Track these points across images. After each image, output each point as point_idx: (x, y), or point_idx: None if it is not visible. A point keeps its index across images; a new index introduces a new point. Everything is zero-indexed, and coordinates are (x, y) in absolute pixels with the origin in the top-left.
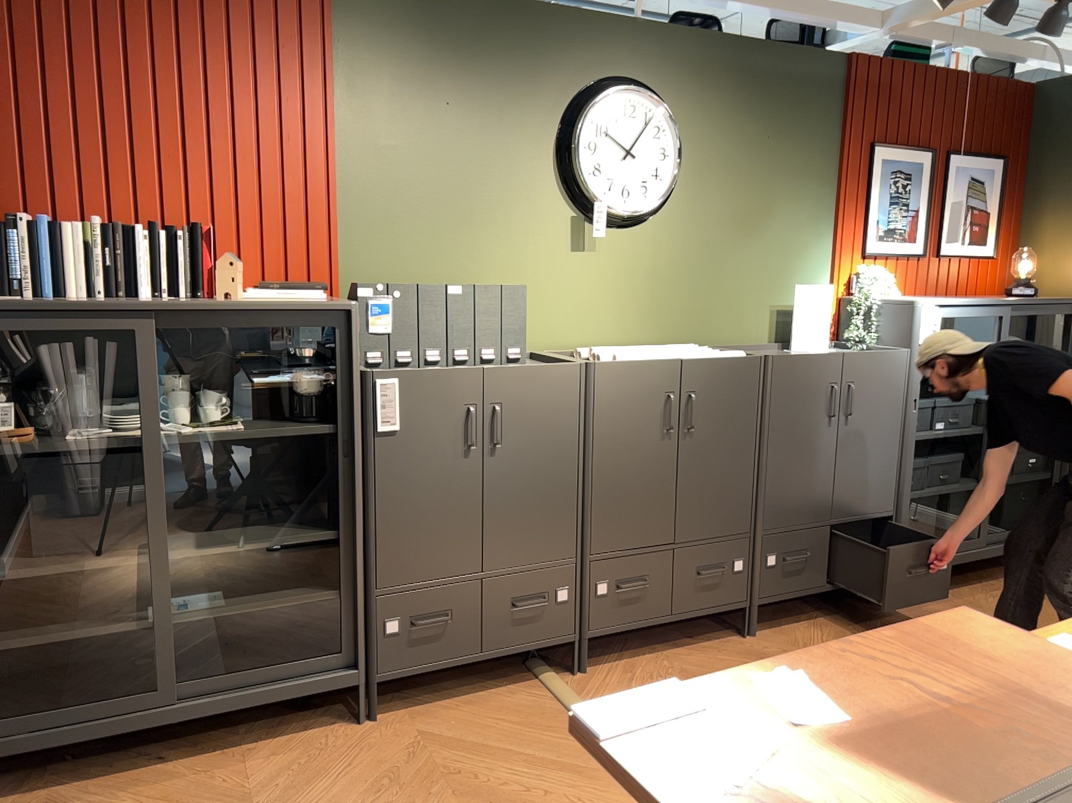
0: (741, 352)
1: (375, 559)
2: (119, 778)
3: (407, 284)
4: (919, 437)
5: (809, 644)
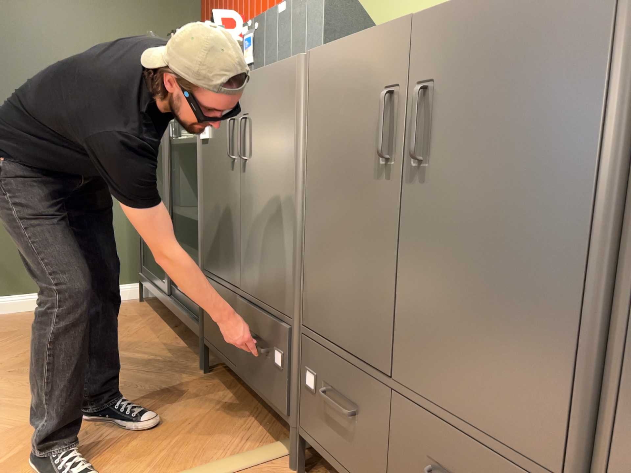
0: None
1: (202, 244)
2: (158, 322)
3: (261, 17)
4: None
5: None
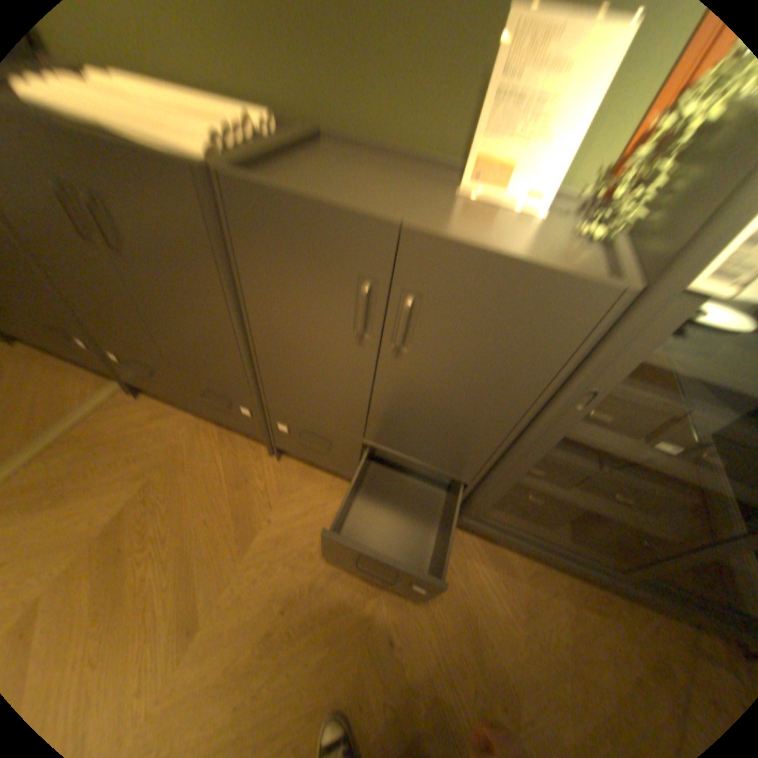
0: (198, 137)
1: None
2: None
3: None
4: (588, 439)
5: (295, 501)
